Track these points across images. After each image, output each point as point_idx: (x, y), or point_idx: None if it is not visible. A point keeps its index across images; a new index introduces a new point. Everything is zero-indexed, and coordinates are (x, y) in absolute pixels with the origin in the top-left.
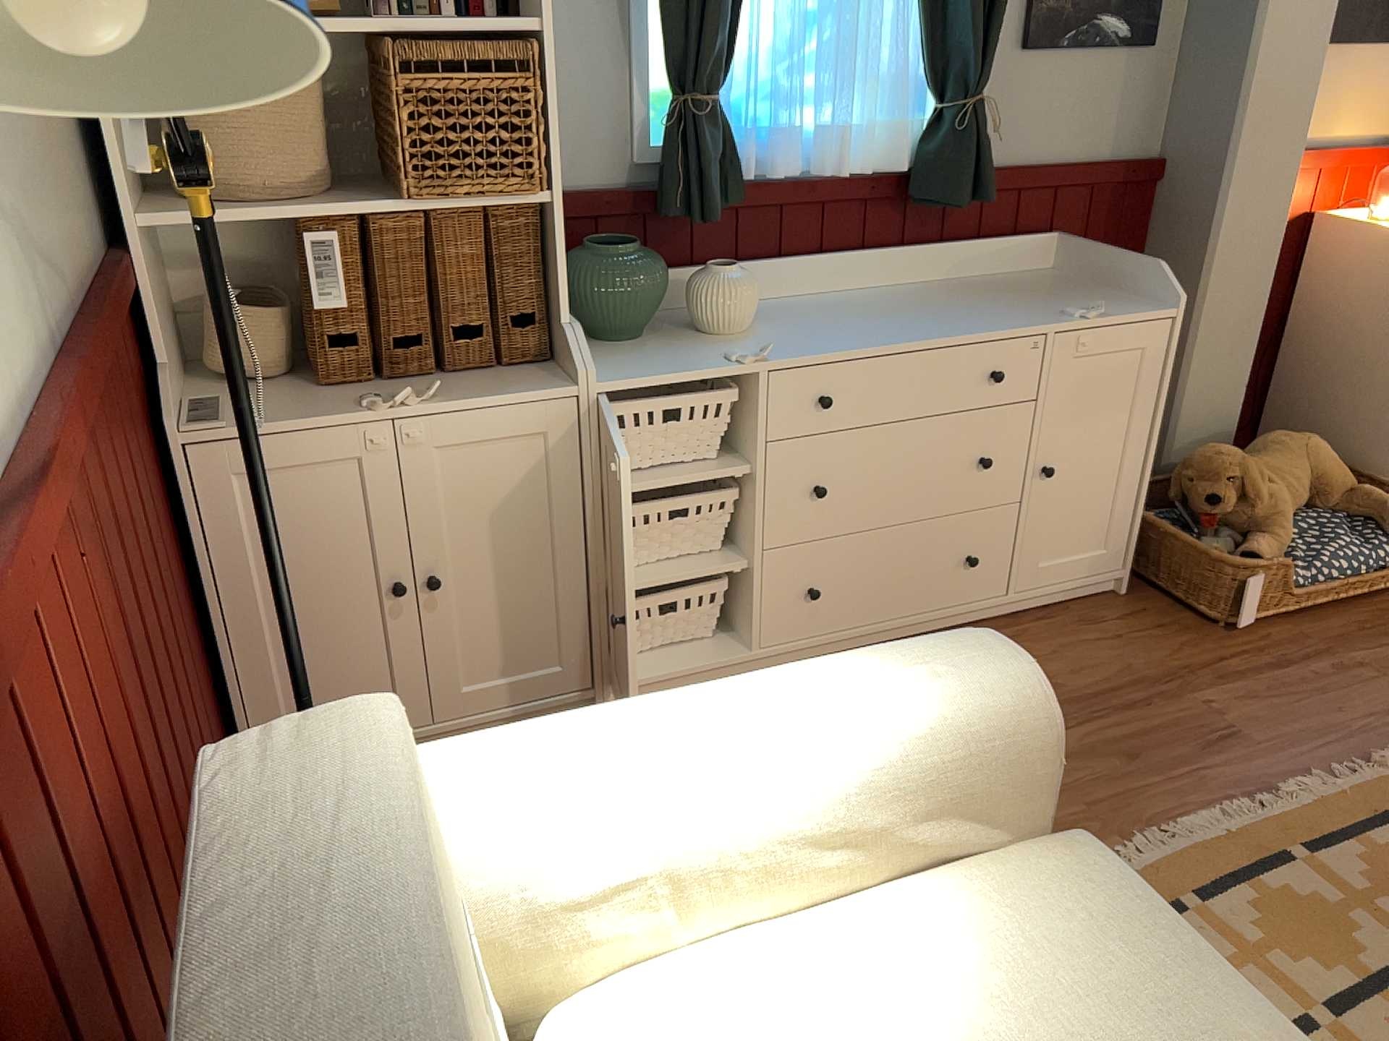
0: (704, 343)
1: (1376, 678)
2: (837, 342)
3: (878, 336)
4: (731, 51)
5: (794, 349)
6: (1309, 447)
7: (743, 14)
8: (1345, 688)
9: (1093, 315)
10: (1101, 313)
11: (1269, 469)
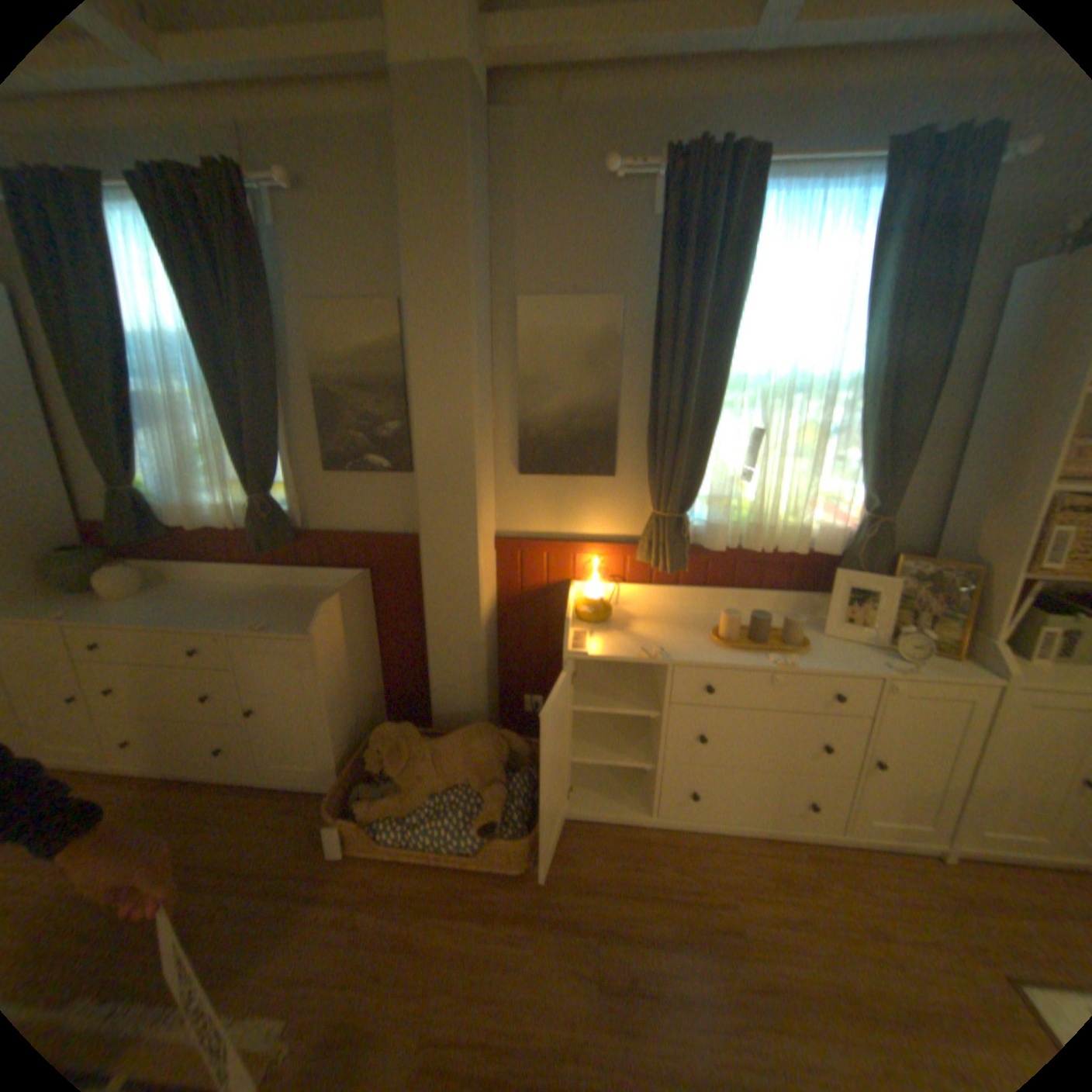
0: (82, 606)
1: (341, 944)
2: (116, 618)
3: (141, 619)
4: (124, 469)
5: (92, 618)
6: (471, 744)
7: (132, 452)
8: (309, 942)
9: (256, 630)
10: (269, 629)
11: (432, 750)
